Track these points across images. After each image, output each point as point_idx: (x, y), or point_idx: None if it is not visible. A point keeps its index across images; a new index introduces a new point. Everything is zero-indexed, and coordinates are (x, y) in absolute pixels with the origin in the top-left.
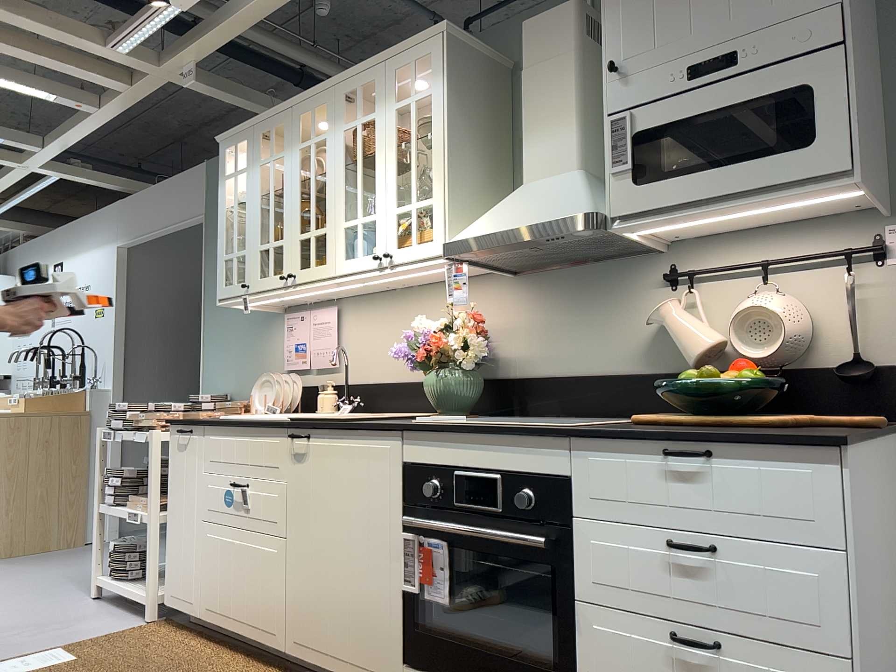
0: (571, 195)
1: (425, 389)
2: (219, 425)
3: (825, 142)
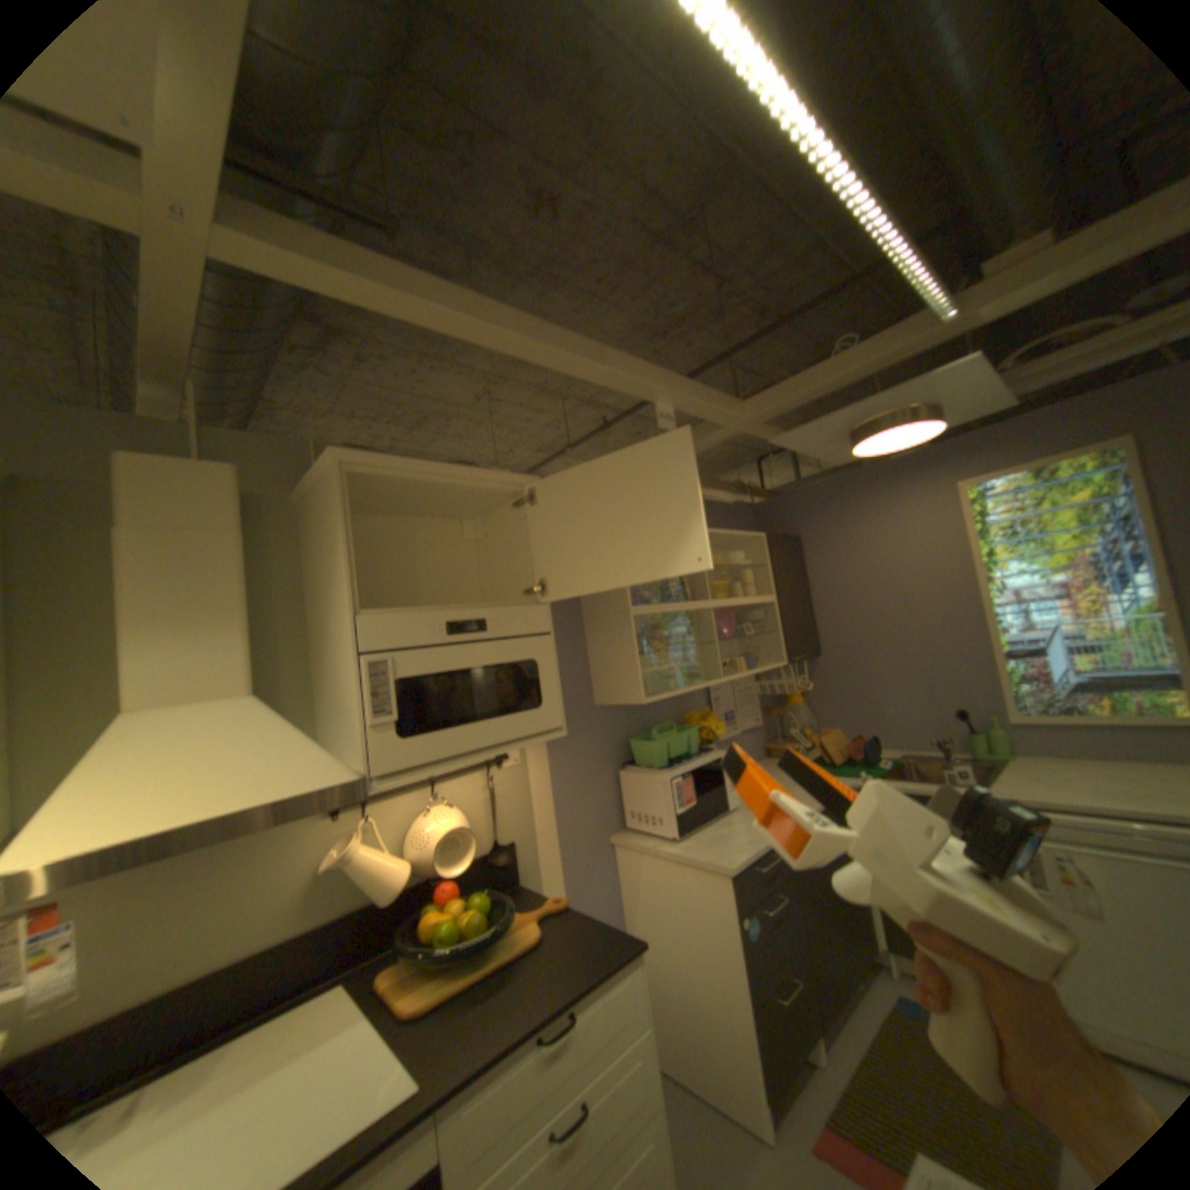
0: (288, 745)
1: None
2: None
3: (549, 706)
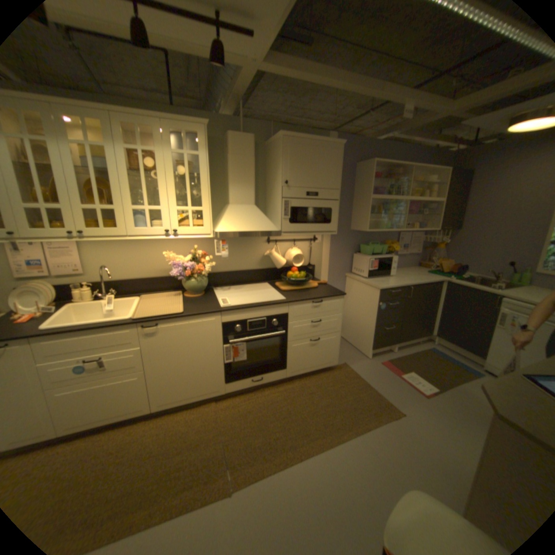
0: (264, 219)
1: (187, 286)
2: (55, 335)
3: (333, 224)
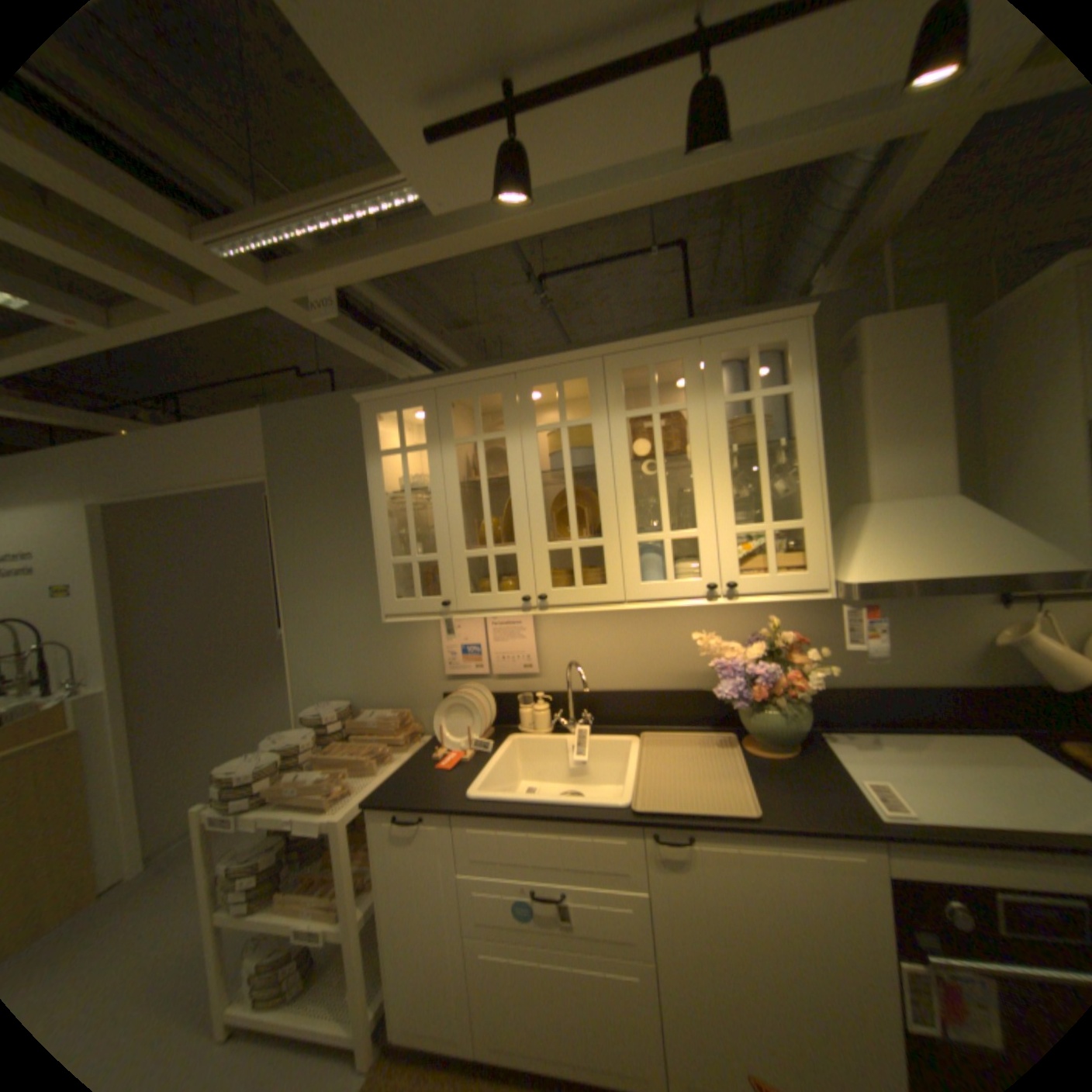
0: (1011, 534)
1: (754, 726)
2: (489, 818)
3: None
